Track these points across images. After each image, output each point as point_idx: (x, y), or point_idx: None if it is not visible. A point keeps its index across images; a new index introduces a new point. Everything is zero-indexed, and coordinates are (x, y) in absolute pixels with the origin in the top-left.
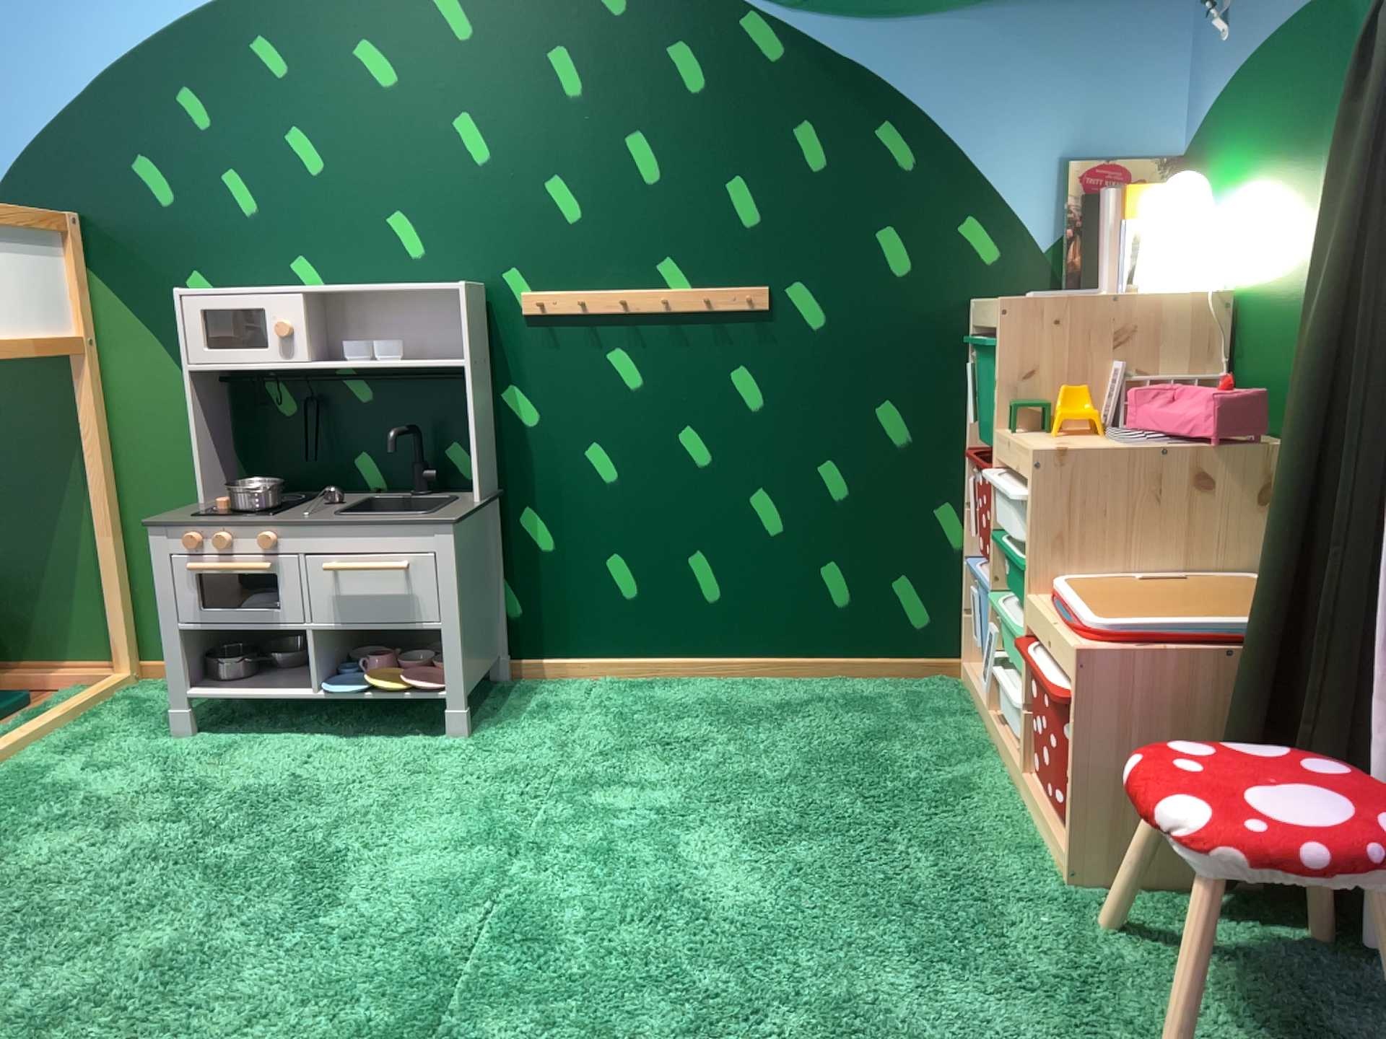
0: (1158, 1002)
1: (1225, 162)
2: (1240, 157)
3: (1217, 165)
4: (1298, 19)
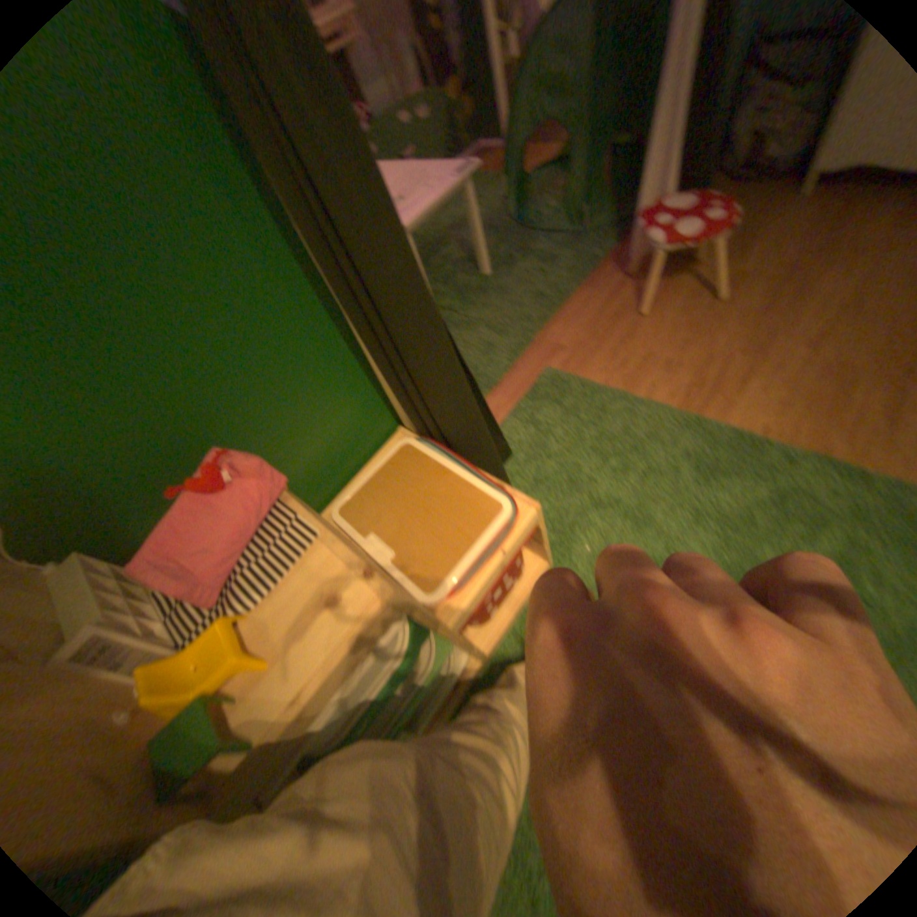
0: (587, 488)
1: None
2: None
3: None
4: None
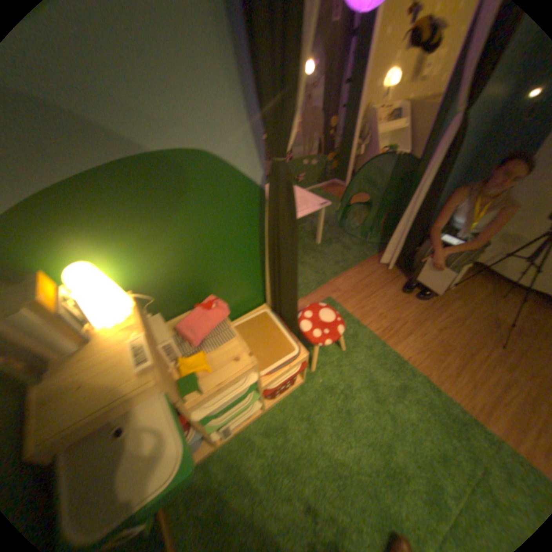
0: (328, 356)
1: (58, 246)
2: (84, 238)
3: (45, 250)
4: (114, 162)
